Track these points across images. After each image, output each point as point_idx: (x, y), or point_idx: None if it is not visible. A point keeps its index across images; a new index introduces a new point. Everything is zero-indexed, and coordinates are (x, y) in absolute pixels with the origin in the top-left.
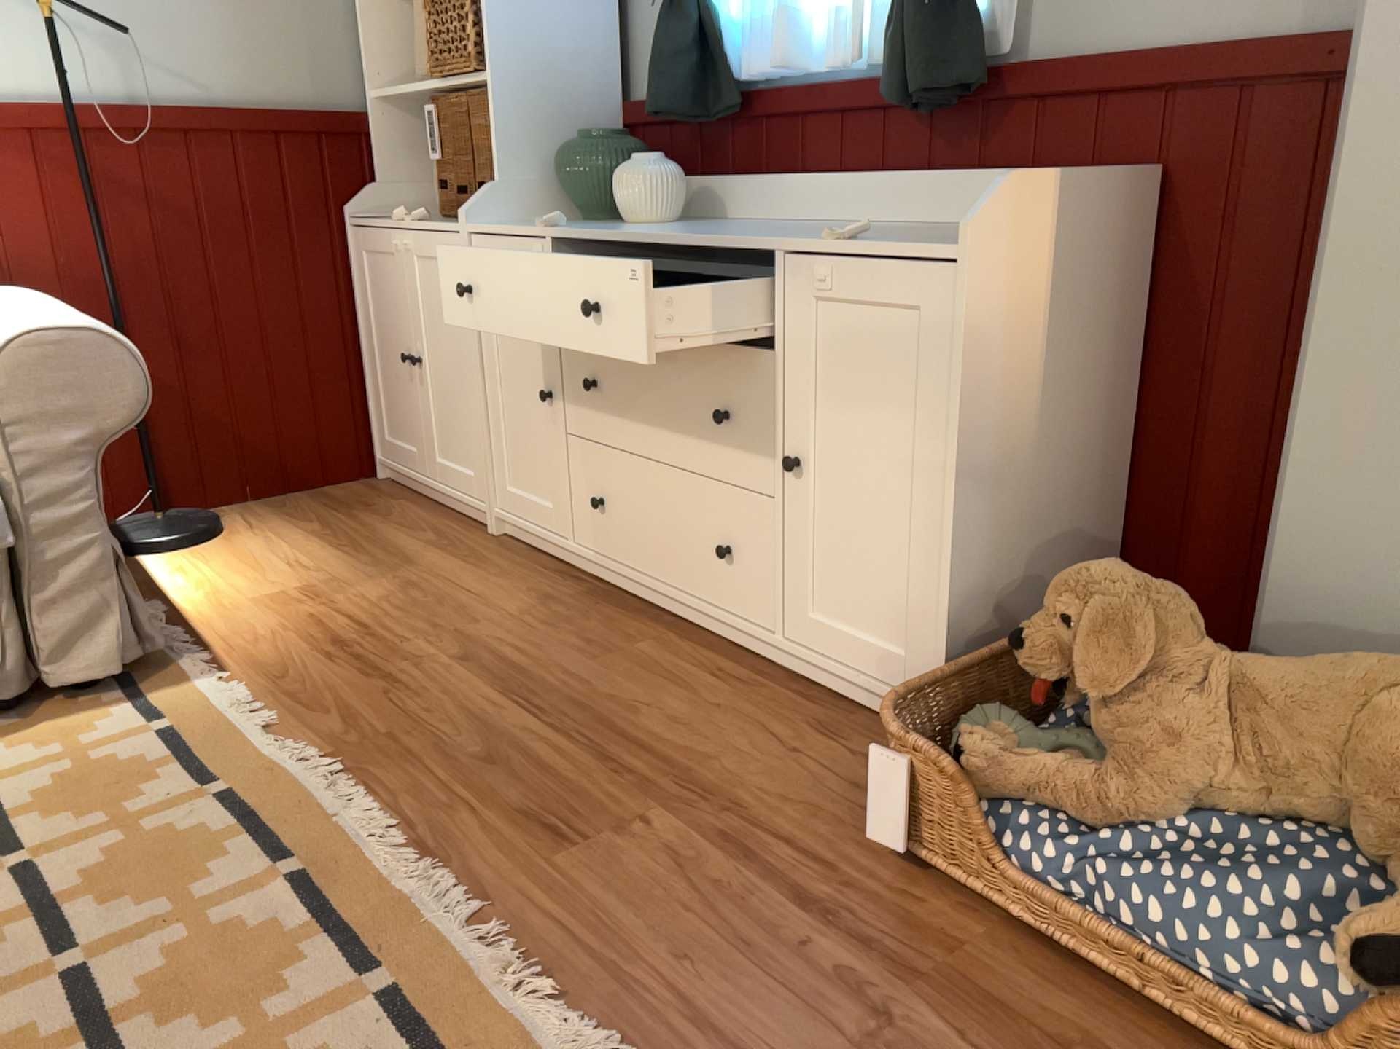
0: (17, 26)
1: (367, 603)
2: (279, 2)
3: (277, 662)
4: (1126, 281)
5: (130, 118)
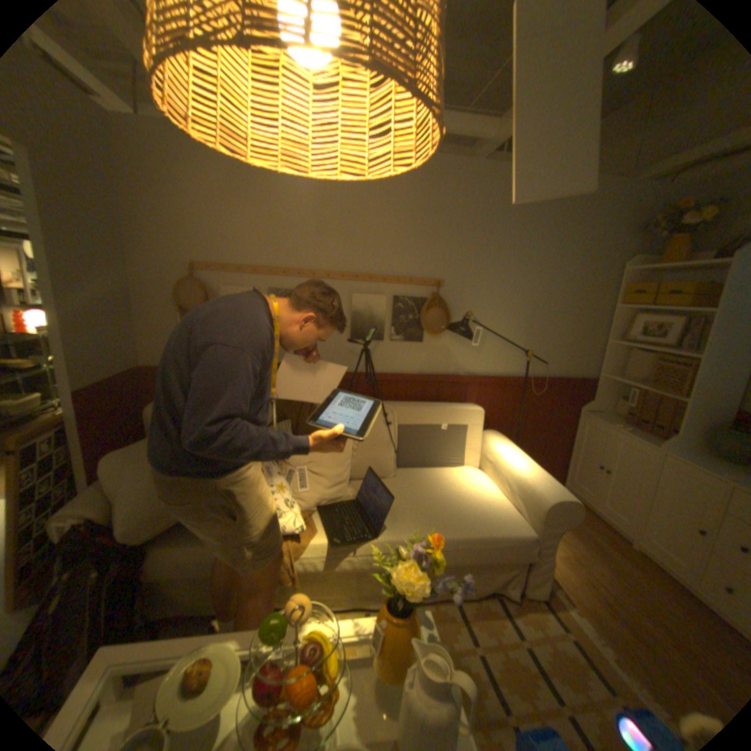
0: (510, 354)
1: (608, 582)
2: (582, 345)
3: (593, 611)
4: None
5: (532, 380)
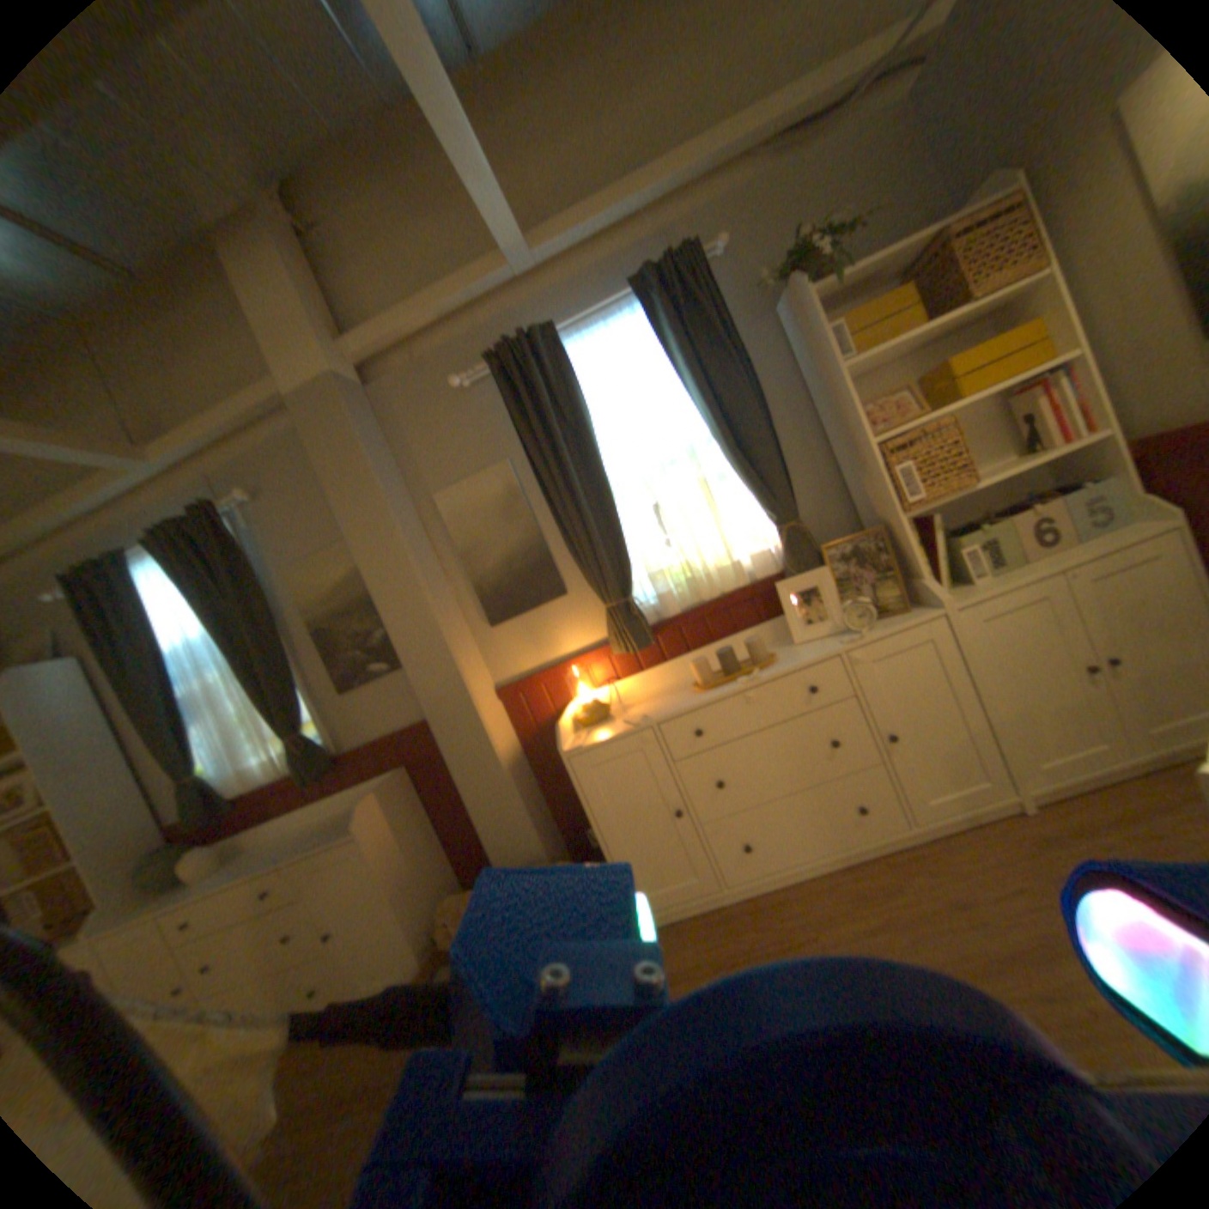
0: None
1: None
2: None
3: None
4: (410, 800)
5: None
